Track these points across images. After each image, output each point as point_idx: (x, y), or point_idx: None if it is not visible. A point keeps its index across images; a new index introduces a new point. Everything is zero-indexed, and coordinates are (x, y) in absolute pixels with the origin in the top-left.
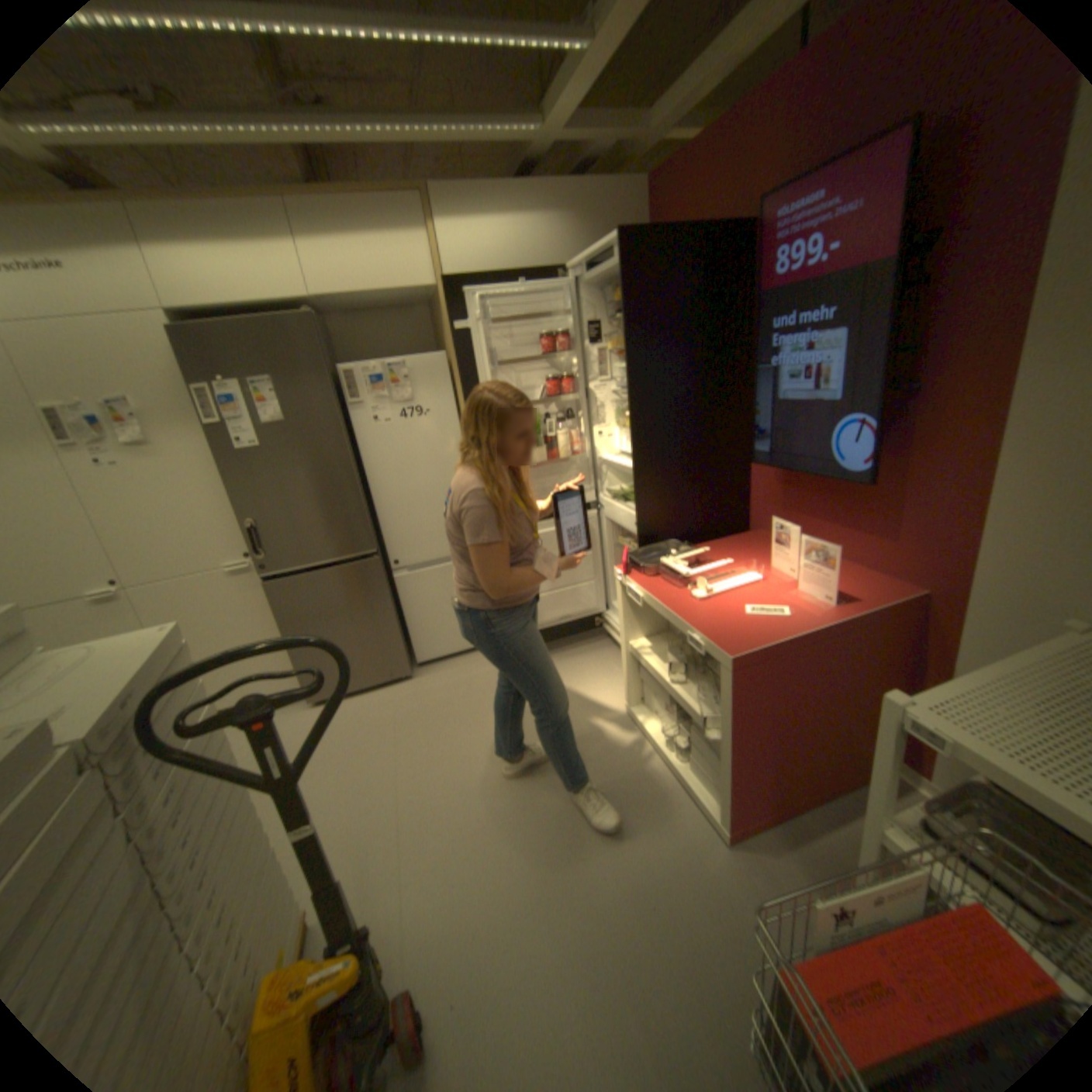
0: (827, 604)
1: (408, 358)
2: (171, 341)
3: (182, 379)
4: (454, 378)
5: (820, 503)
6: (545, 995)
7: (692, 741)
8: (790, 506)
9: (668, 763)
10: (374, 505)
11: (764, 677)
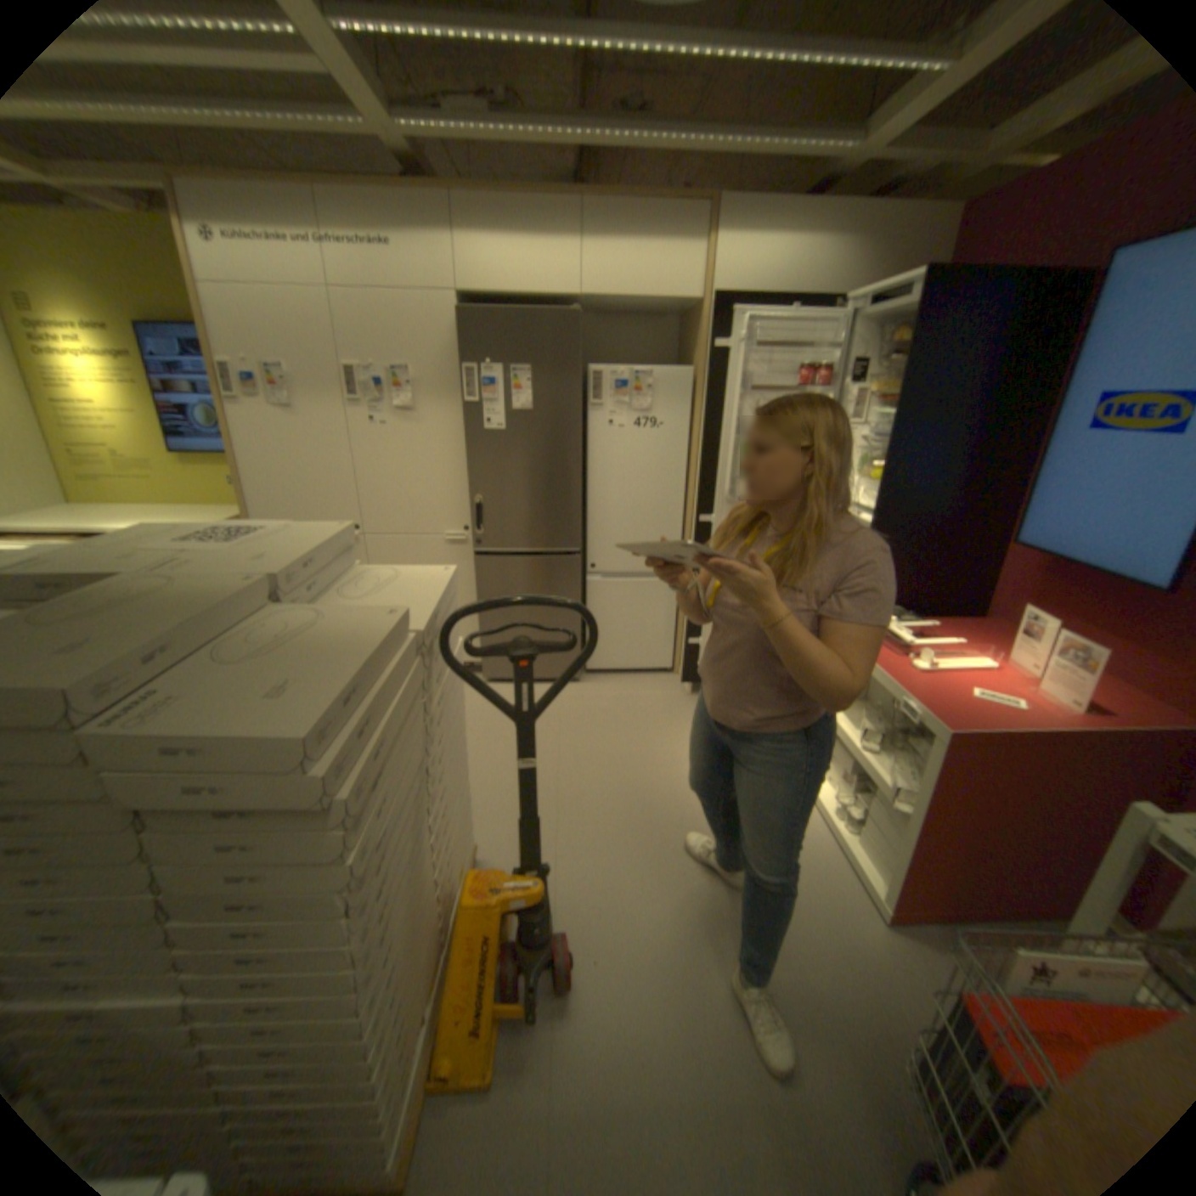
0: (1075, 710)
1: (656, 368)
2: (457, 322)
3: (455, 358)
4: (695, 396)
5: (1091, 603)
6: (682, 986)
7: (874, 812)
8: (1049, 600)
9: (835, 830)
10: (586, 507)
11: (980, 766)
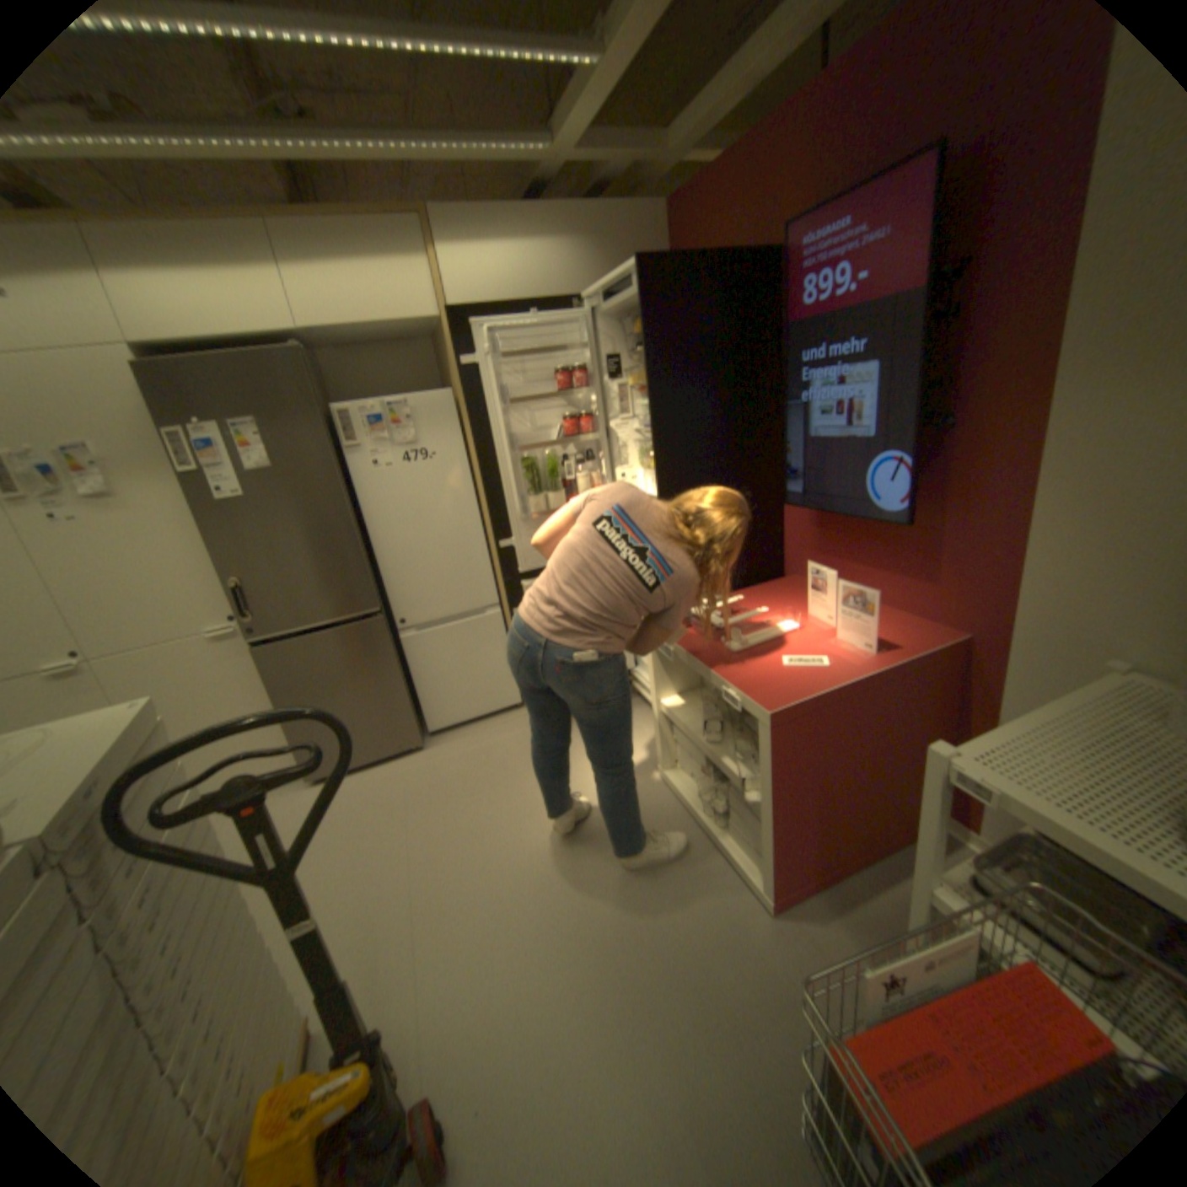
0: (867, 652)
1: (411, 396)
2: (138, 379)
3: (152, 422)
4: (463, 418)
5: (857, 546)
6: (580, 1092)
7: (731, 804)
8: (826, 550)
9: (706, 829)
10: (376, 559)
11: (805, 733)
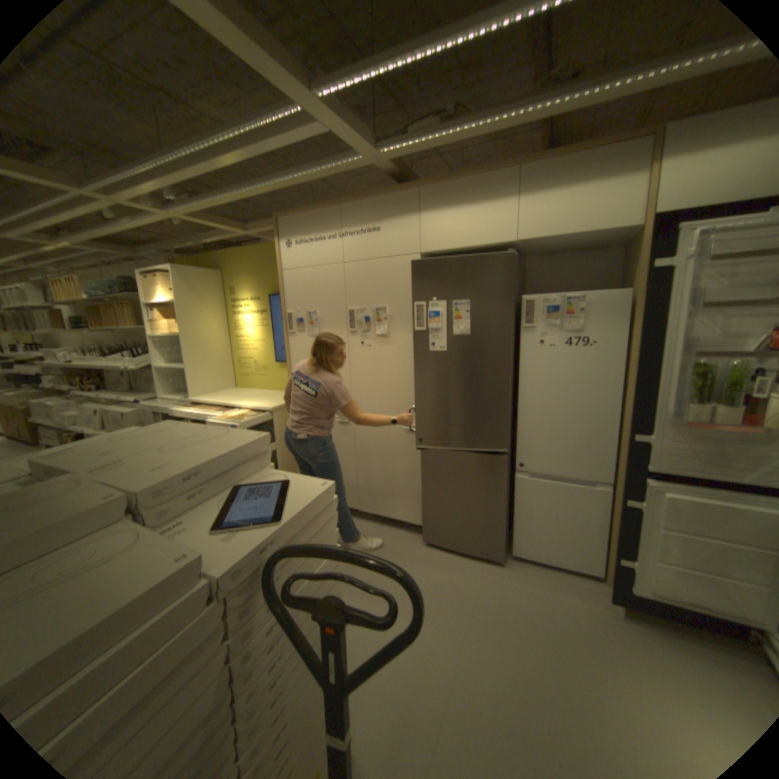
0: None
1: (590, 292)
2: (417, 273)
3: (417, 299)
4: (635, 314)
5: None
6: None
7: None
8: None
9: None
10: (518, 412)
11: None
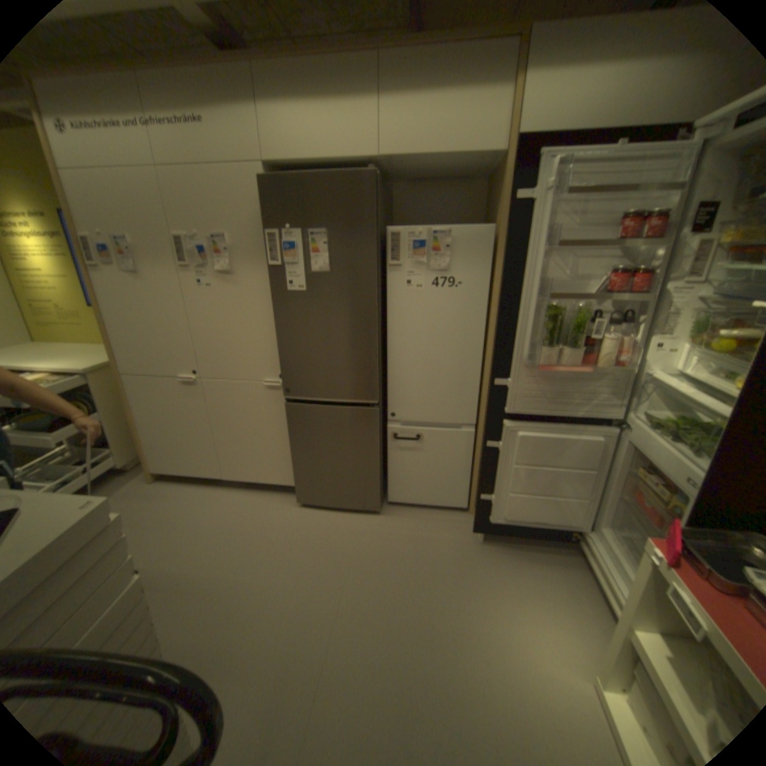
0: None
1: (456, 226)
2: (259, 189)
3: (264, 224)
4: (497, 253)
5: None
6: None
7: None
8: None
9: None
10: (388, 360)
11: None
